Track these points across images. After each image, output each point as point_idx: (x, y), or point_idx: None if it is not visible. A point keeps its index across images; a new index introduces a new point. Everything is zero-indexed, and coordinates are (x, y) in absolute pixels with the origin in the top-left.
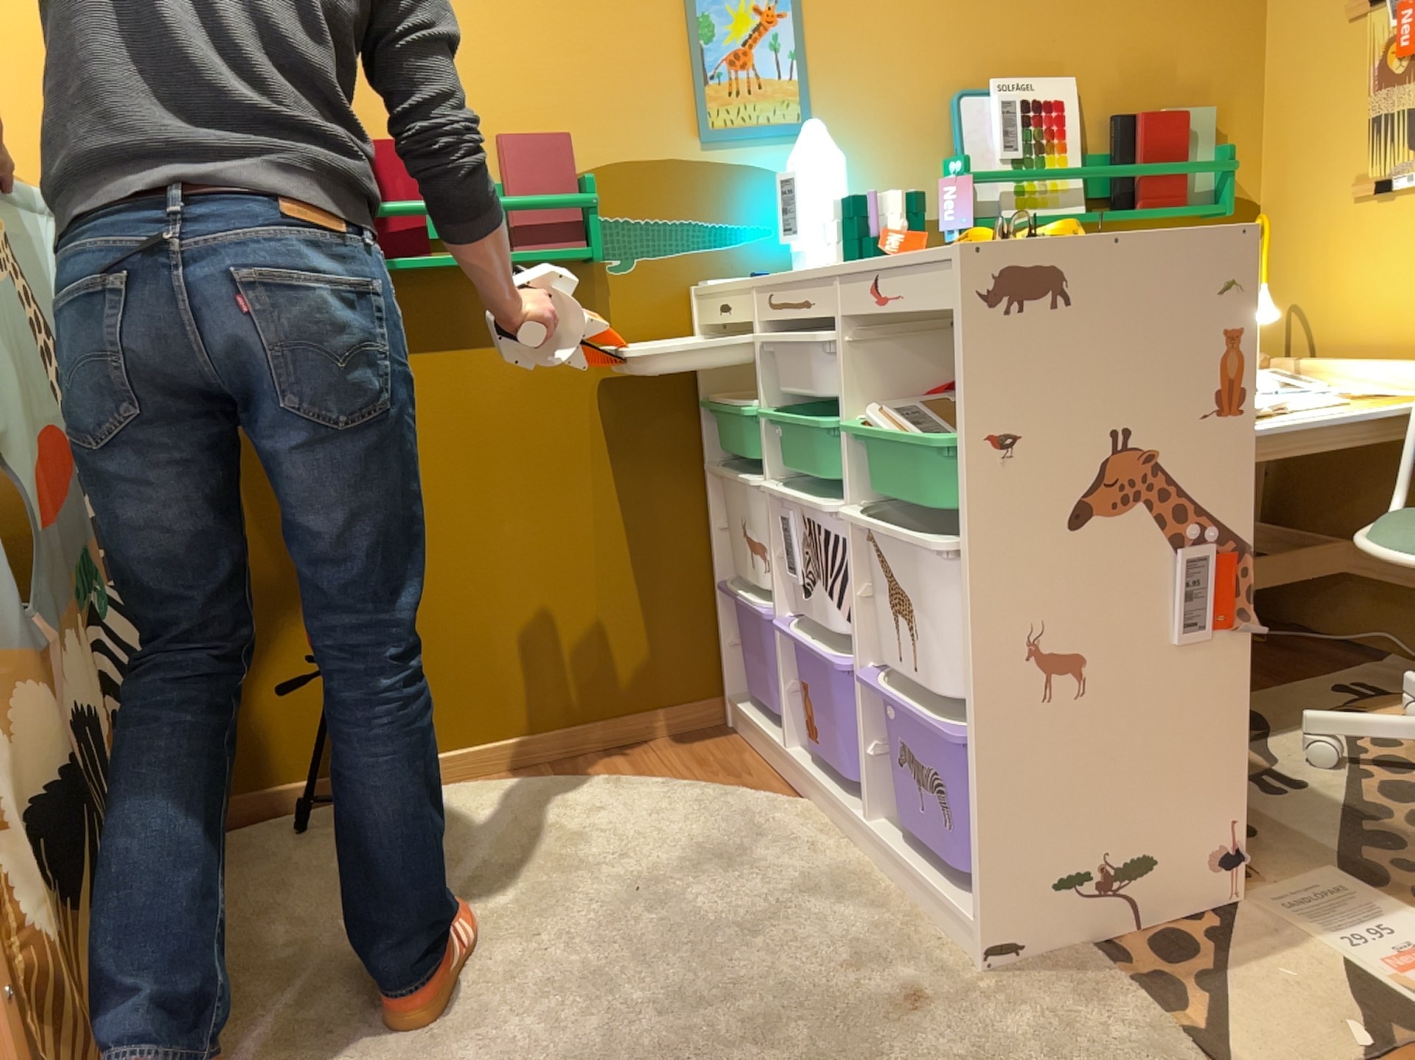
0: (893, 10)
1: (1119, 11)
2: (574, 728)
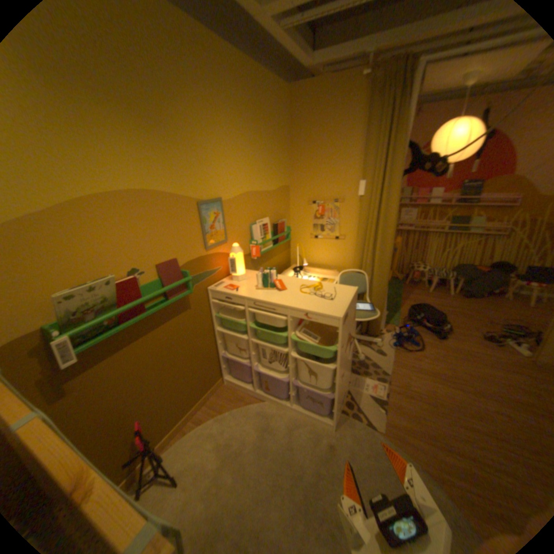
0: (240, 207)
1: (273, 200)
2: (194, 408)
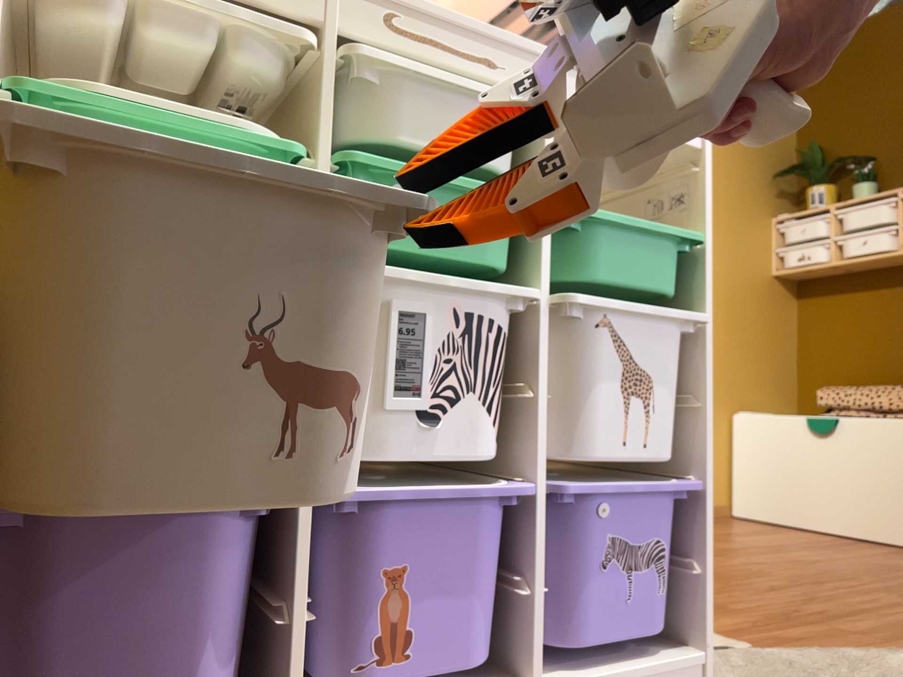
0: None
1: None
2: None
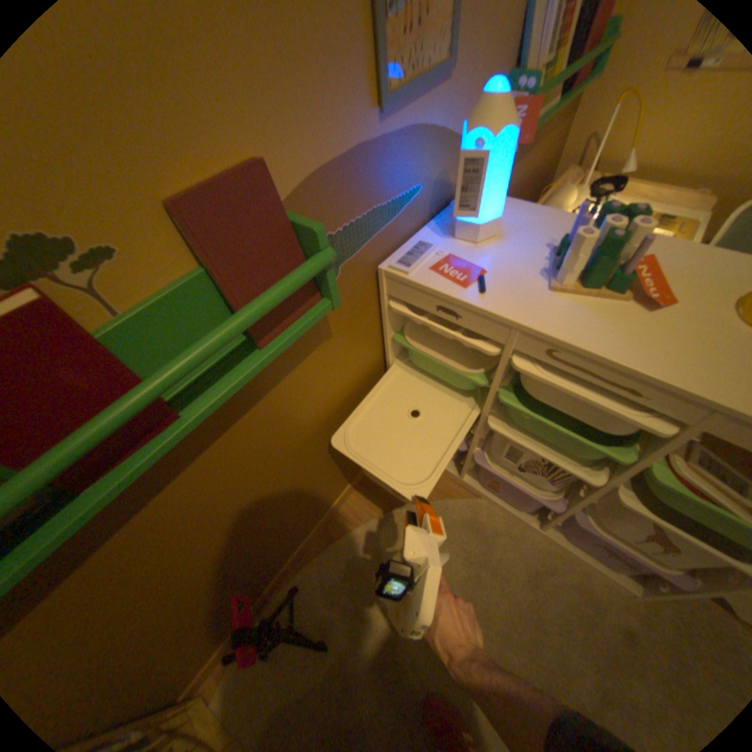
0: None
1: None
2: (342, 494)
